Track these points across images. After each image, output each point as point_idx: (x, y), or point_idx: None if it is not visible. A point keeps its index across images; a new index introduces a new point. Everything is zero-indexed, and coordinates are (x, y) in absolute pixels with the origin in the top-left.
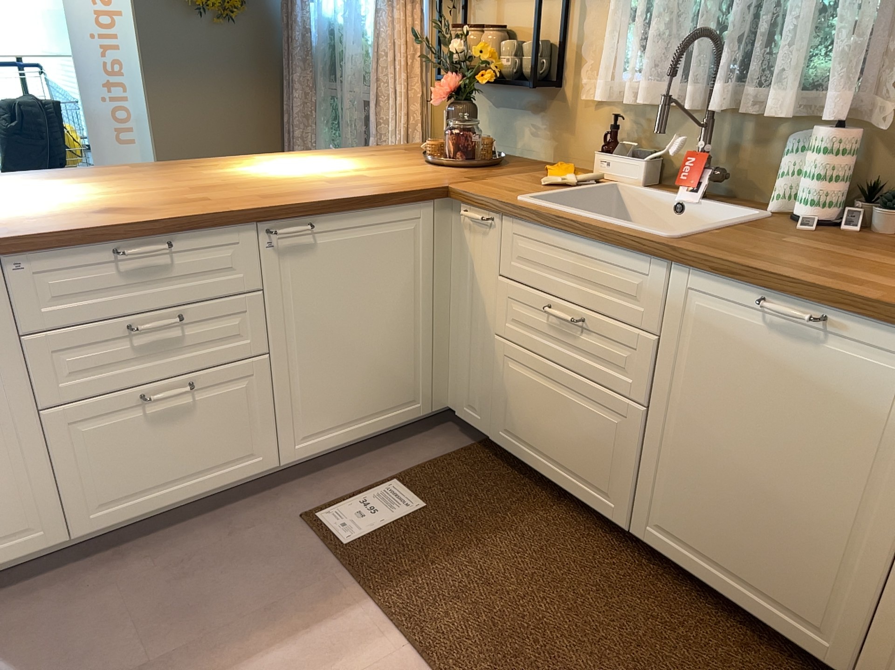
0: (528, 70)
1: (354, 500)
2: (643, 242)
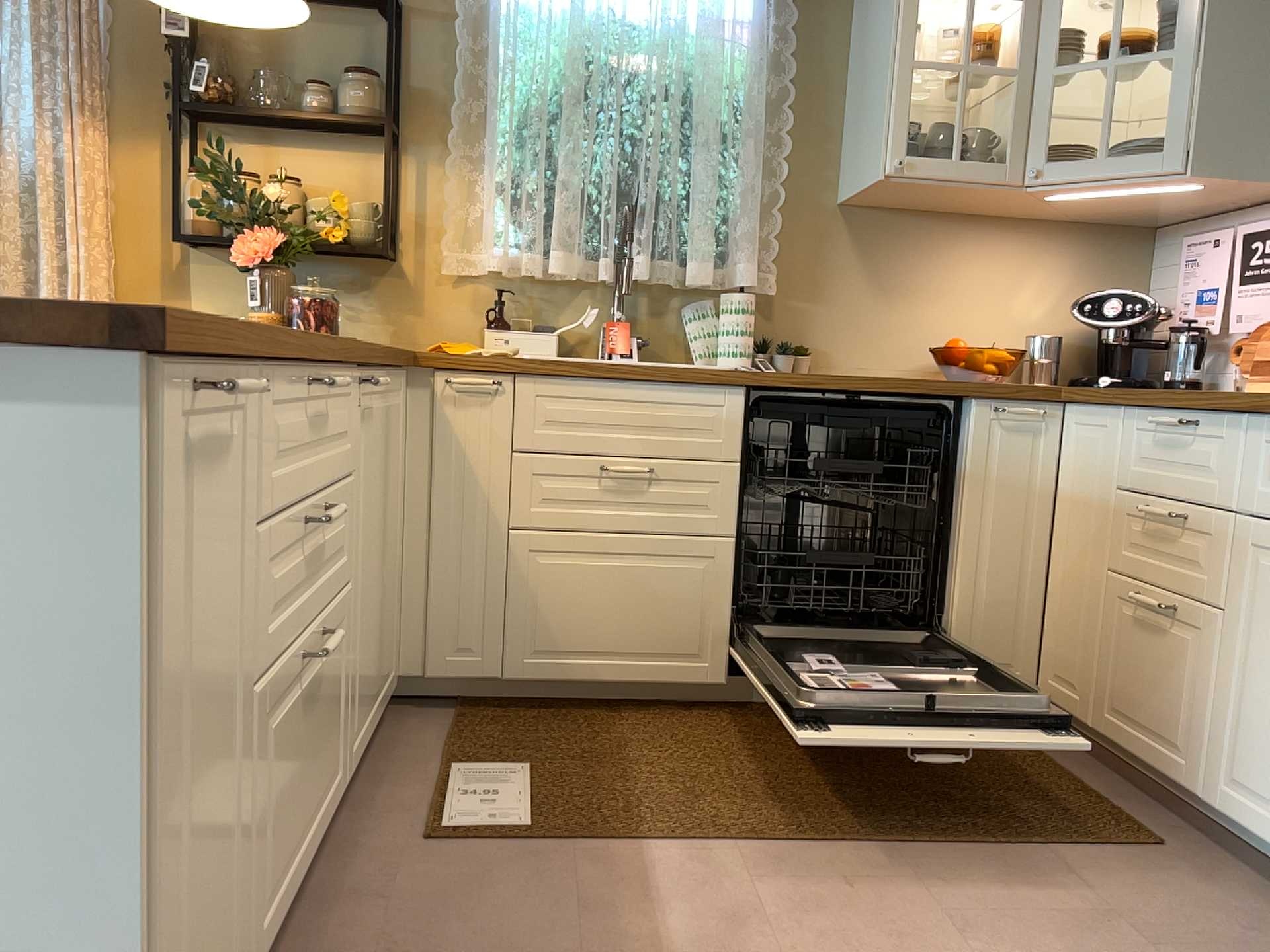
0: (365, 234)
1: (450, 799)
2: (719, 372)
